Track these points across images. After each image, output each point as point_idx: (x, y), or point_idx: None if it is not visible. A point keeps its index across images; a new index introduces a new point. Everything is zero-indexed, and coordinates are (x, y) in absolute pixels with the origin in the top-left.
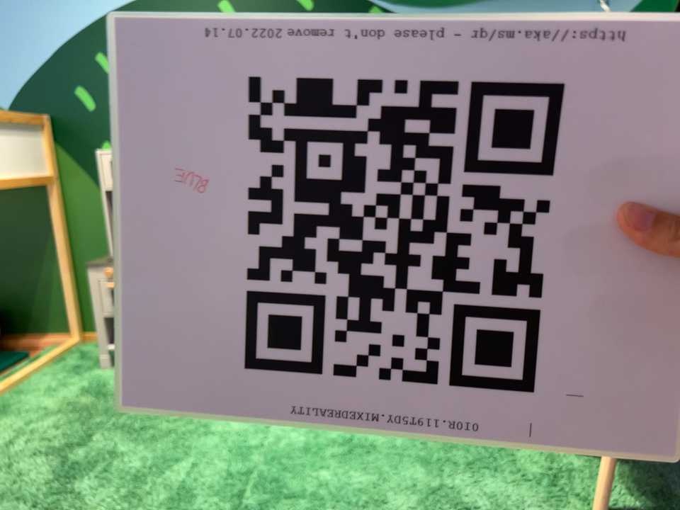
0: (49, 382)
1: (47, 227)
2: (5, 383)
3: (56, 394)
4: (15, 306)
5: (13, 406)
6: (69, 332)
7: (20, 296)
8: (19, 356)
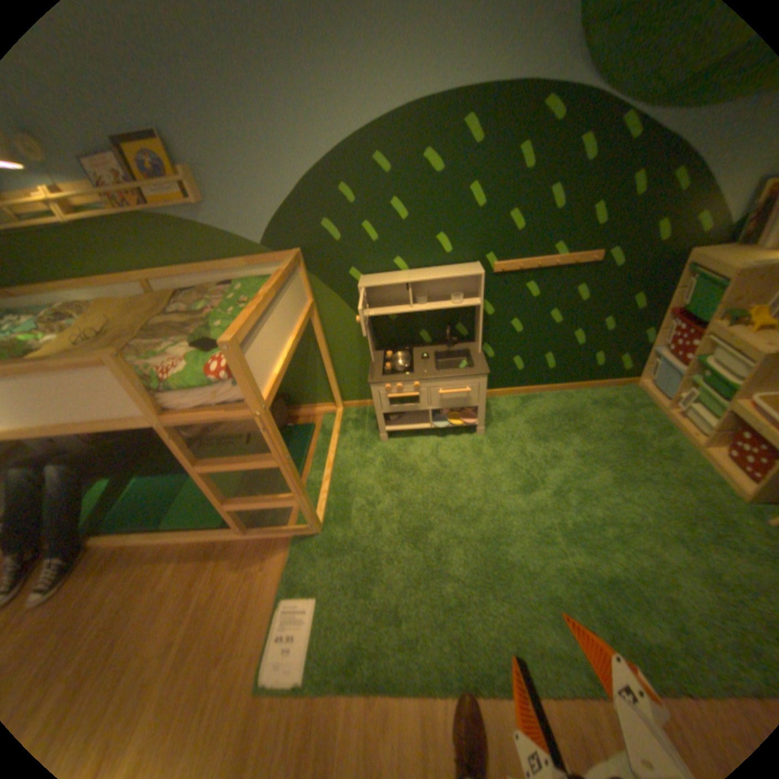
0: (354, 457)
1: (309, 337)
2: (329, 463)
3: (368, 470)
4: (291, 390)
5: (348, 486)
6: (333, 403)
7: (294, 384)
8: (311, 427)
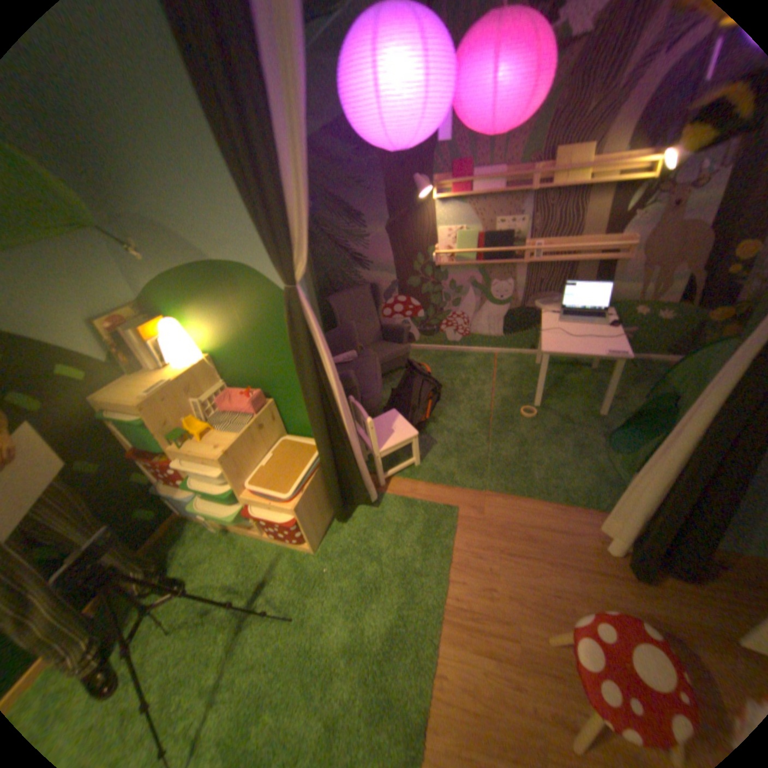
0: None
1: None
2: None
3: None
4: None
5: None
6: None
7: None
8: None
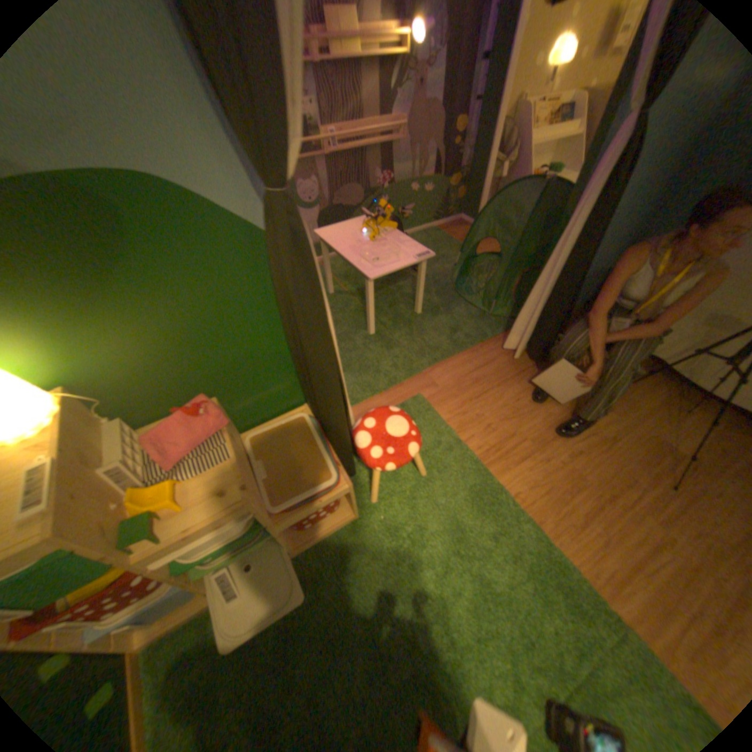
0: None
1: None
2: None
3: None
4: None
5: None
6: None
7: None
8: None
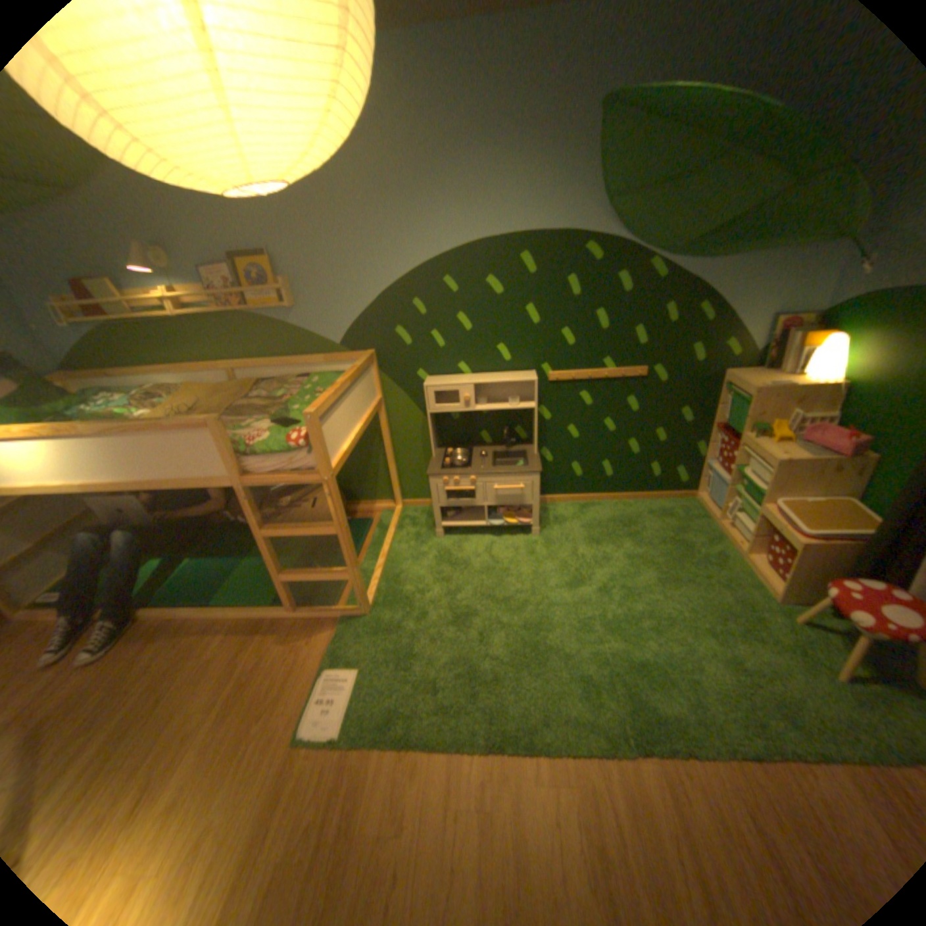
0: (408, 551)
1: (375, 432)
2: (382, 555)
3: (421, 563)
4: (352, 484)
5: (400, 576)
6: (392, 500)
7: (355, 478)
8: (368, 523)
